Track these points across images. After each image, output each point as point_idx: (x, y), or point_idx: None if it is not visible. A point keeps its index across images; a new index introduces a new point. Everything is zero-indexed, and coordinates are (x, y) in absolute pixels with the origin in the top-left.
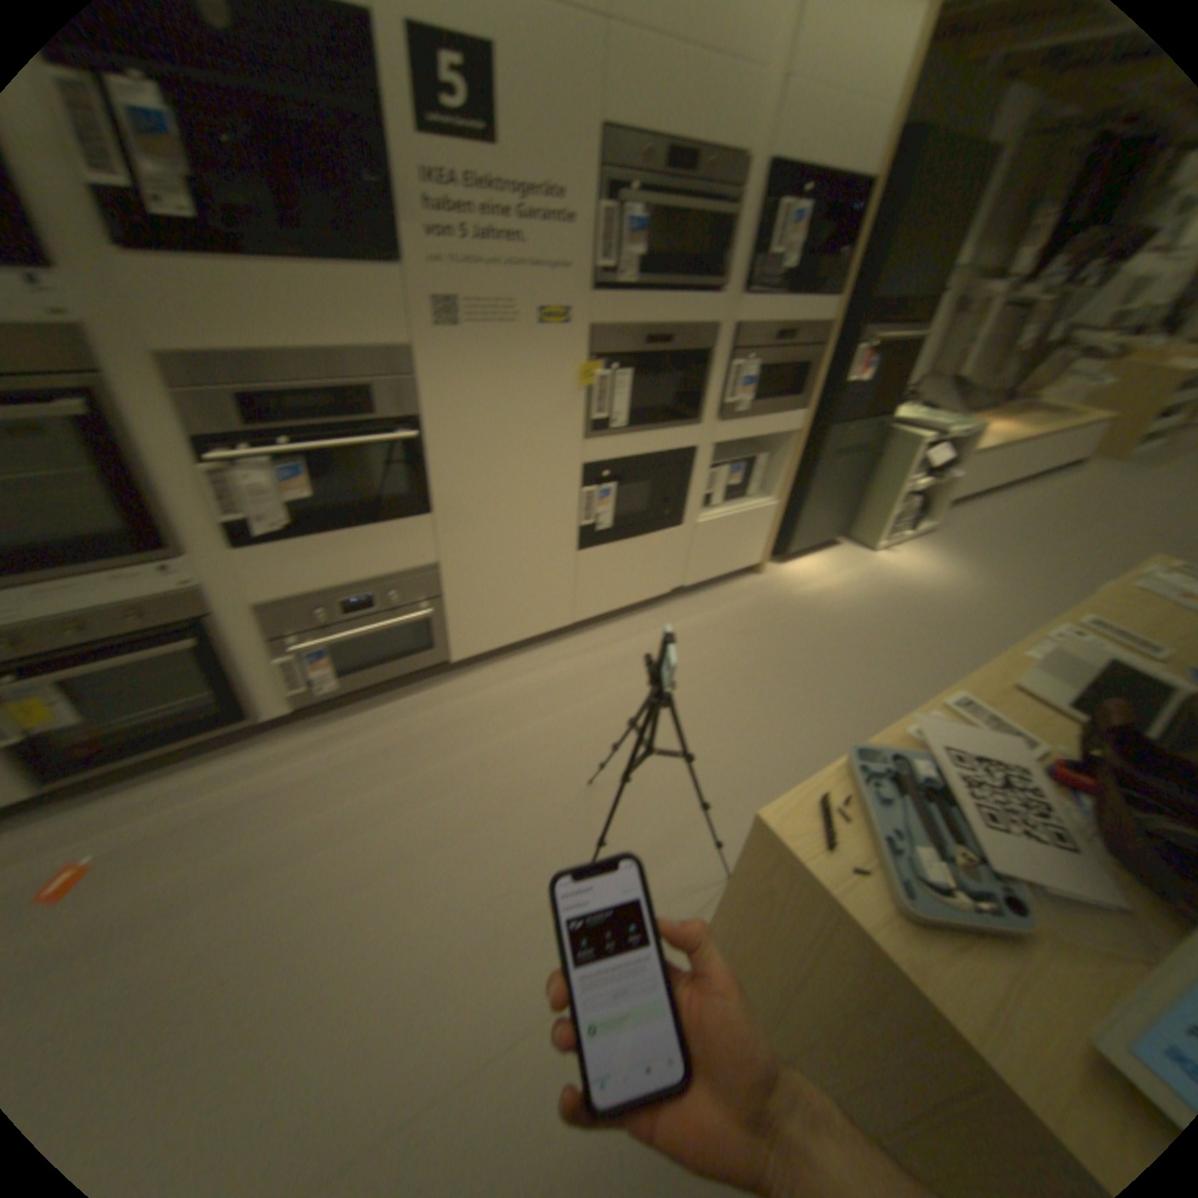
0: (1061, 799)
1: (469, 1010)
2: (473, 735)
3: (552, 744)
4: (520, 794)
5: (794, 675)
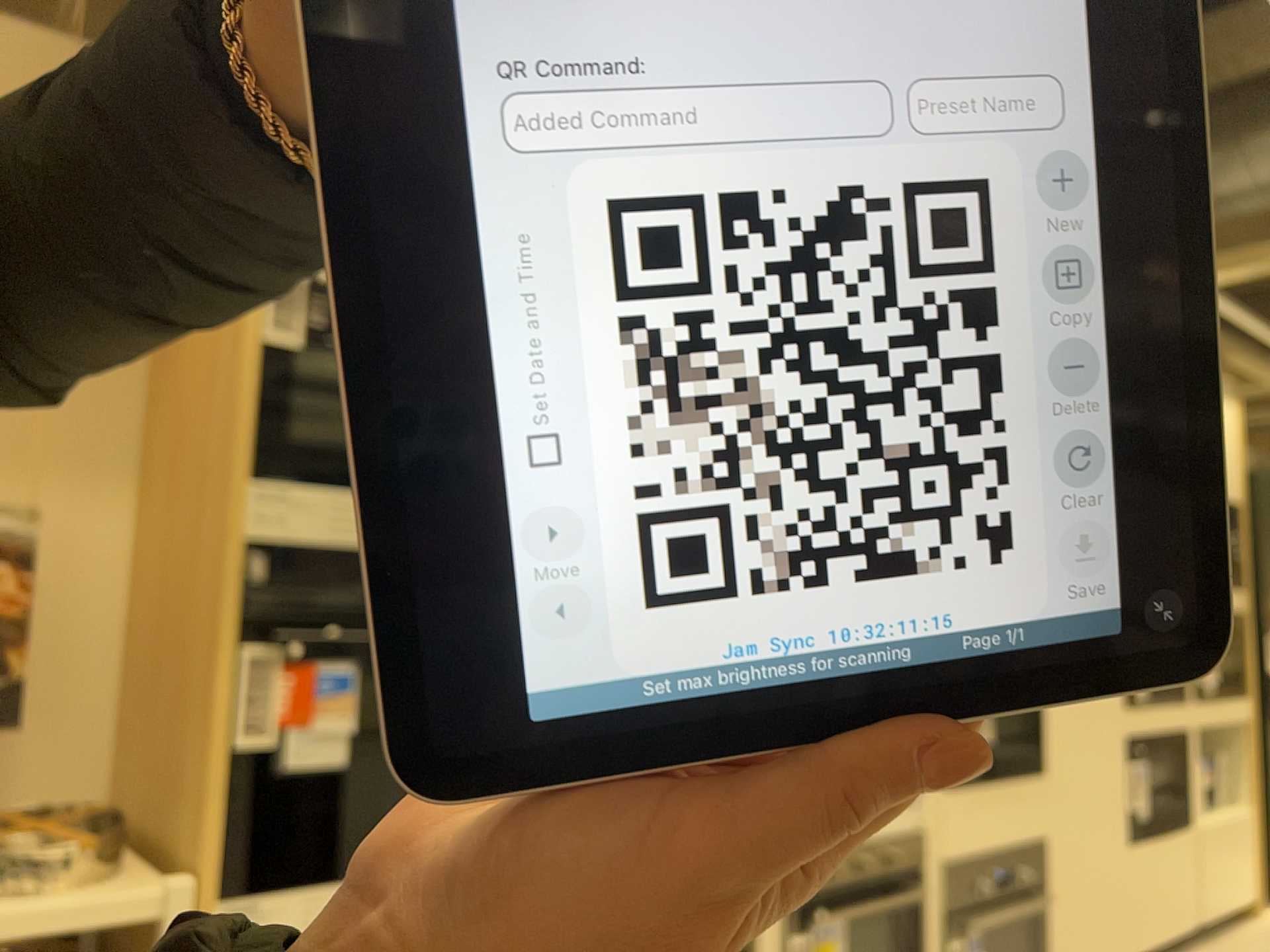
0: None
1: None
2: None
3: None
4: None
5: None
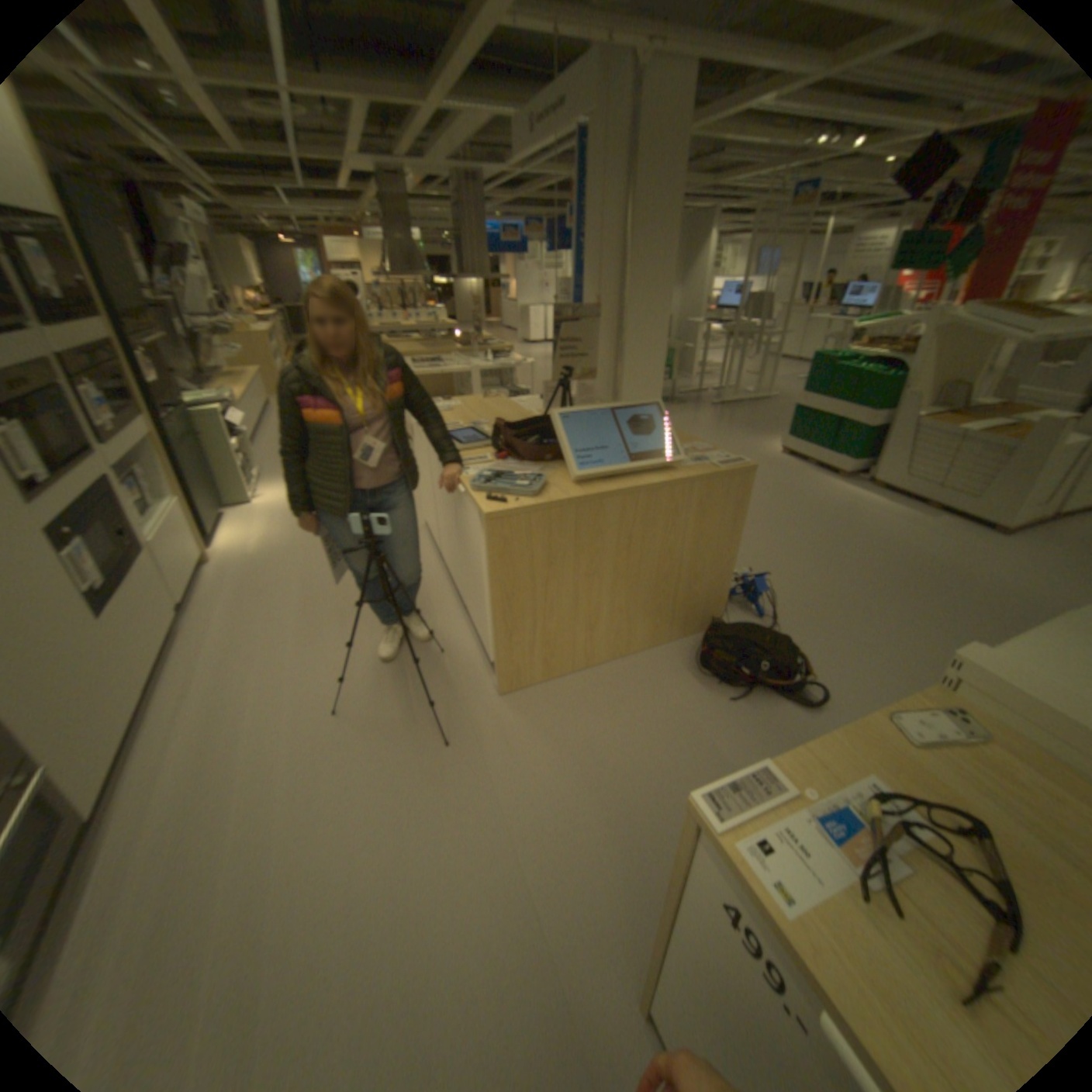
0: (504, 467)
1: (459, 811)
2: (206, 815)
3: (272, 742)
4: (308, 772)
5: (321, 583)
